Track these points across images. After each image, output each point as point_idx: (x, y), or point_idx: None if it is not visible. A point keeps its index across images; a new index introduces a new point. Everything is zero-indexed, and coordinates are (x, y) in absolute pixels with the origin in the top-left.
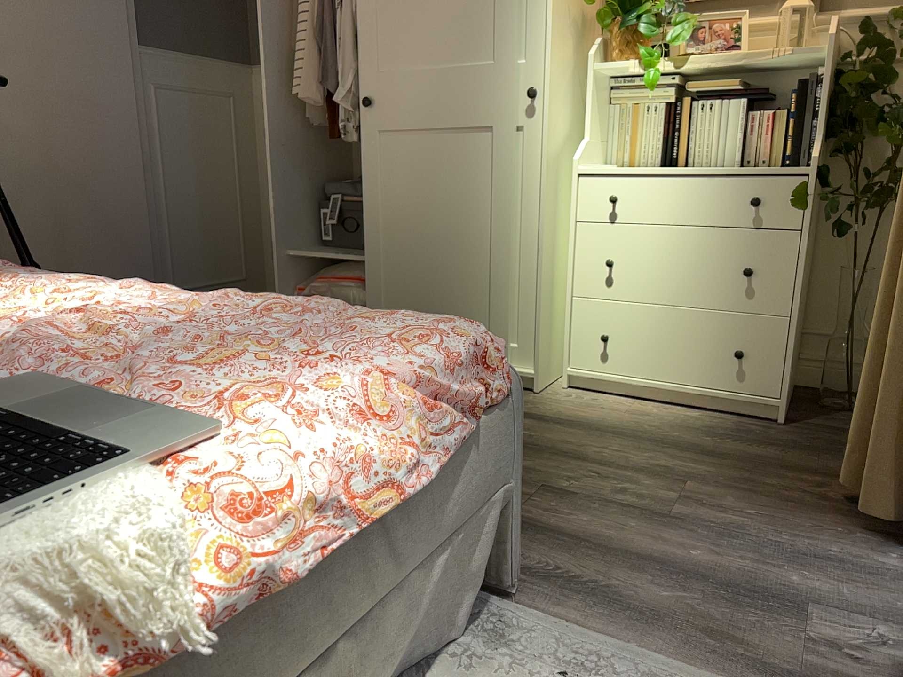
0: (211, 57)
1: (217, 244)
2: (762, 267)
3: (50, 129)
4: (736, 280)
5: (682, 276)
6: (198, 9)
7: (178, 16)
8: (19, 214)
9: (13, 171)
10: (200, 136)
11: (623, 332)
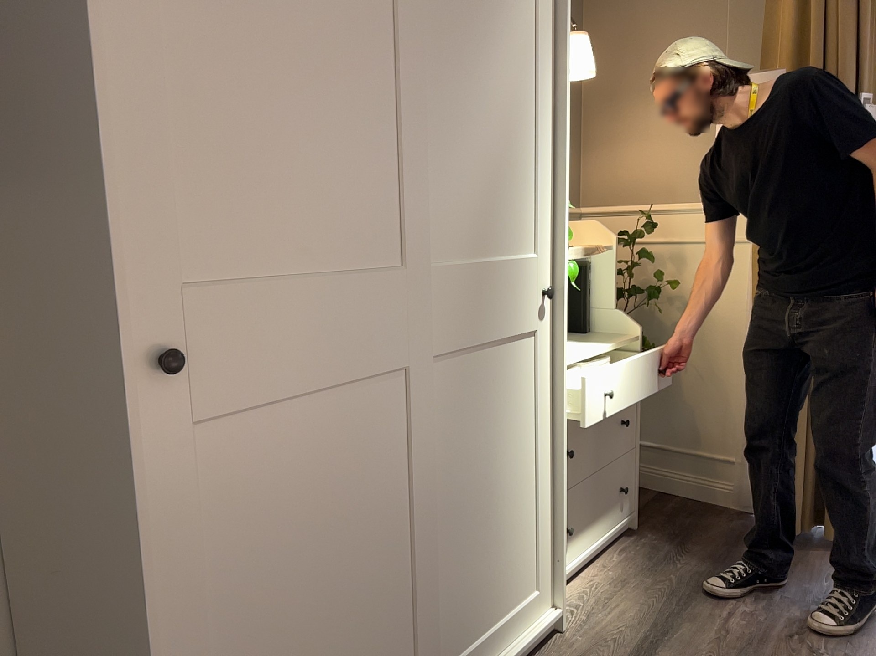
0: None
1: None
2: (623, 413)
3: None
4: (614, 429)
5: (595, 440)
6: None
7: None
8: None
9: None
10: None
11: (571, 512)
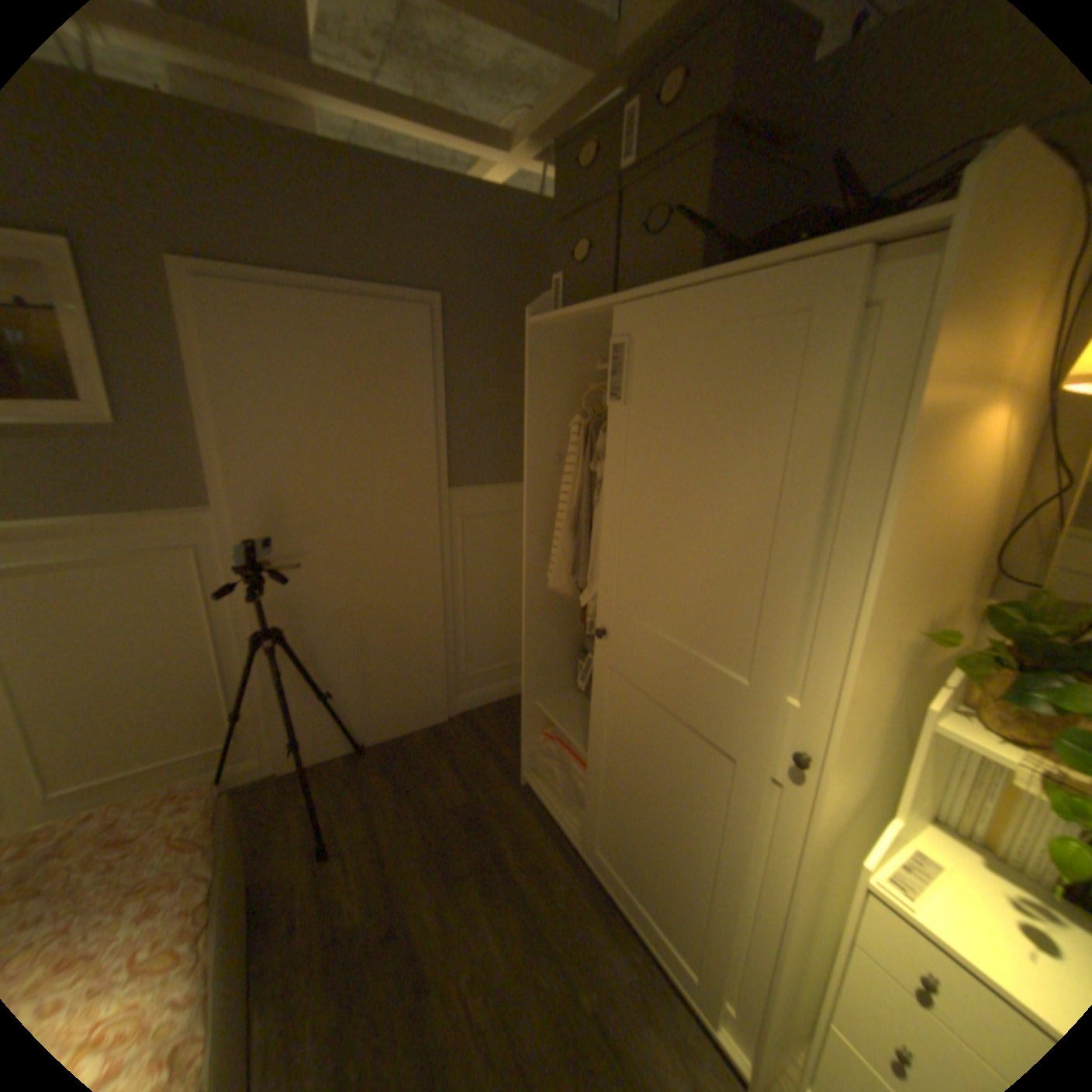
0: (518, 481)
1: (509, 634)
2: None
3: (356, 575)
4: None
5: None
6: (509, 442)
7: (488, 453)
8: (326, 645)
9: (322, 614)
10: (500, 550)
11: None
